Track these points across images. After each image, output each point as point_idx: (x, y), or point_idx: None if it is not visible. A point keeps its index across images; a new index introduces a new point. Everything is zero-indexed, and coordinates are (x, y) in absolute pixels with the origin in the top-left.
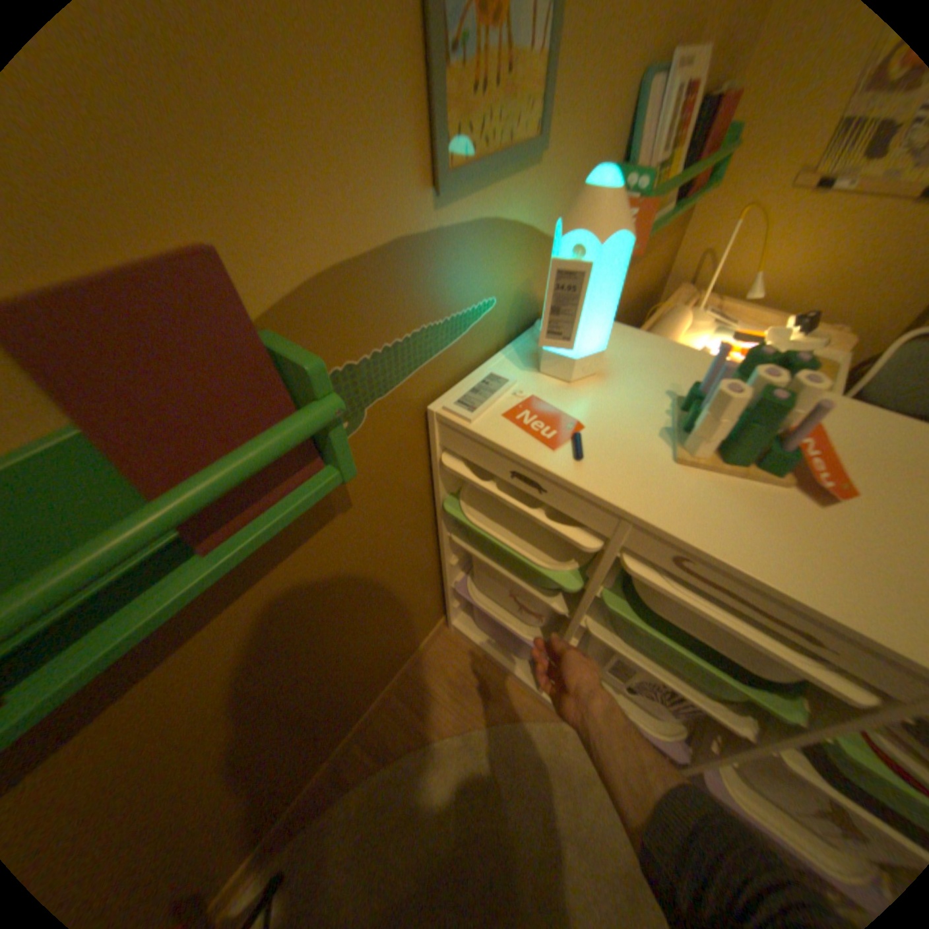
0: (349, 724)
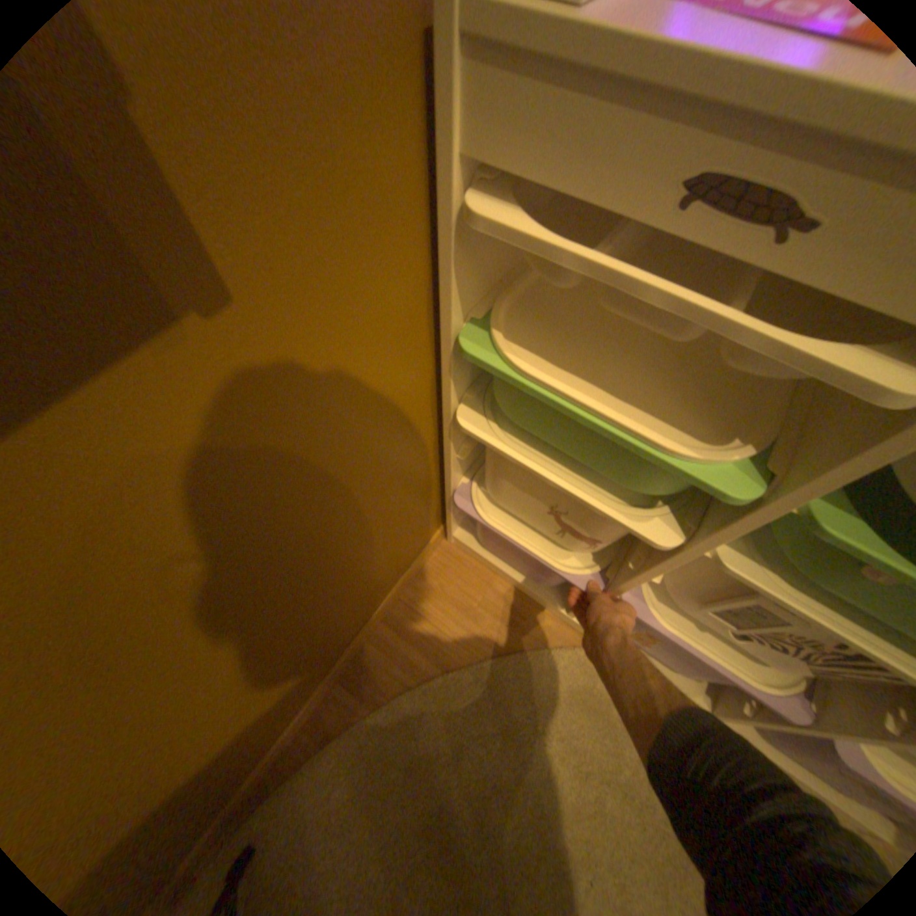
0: (324, 668)
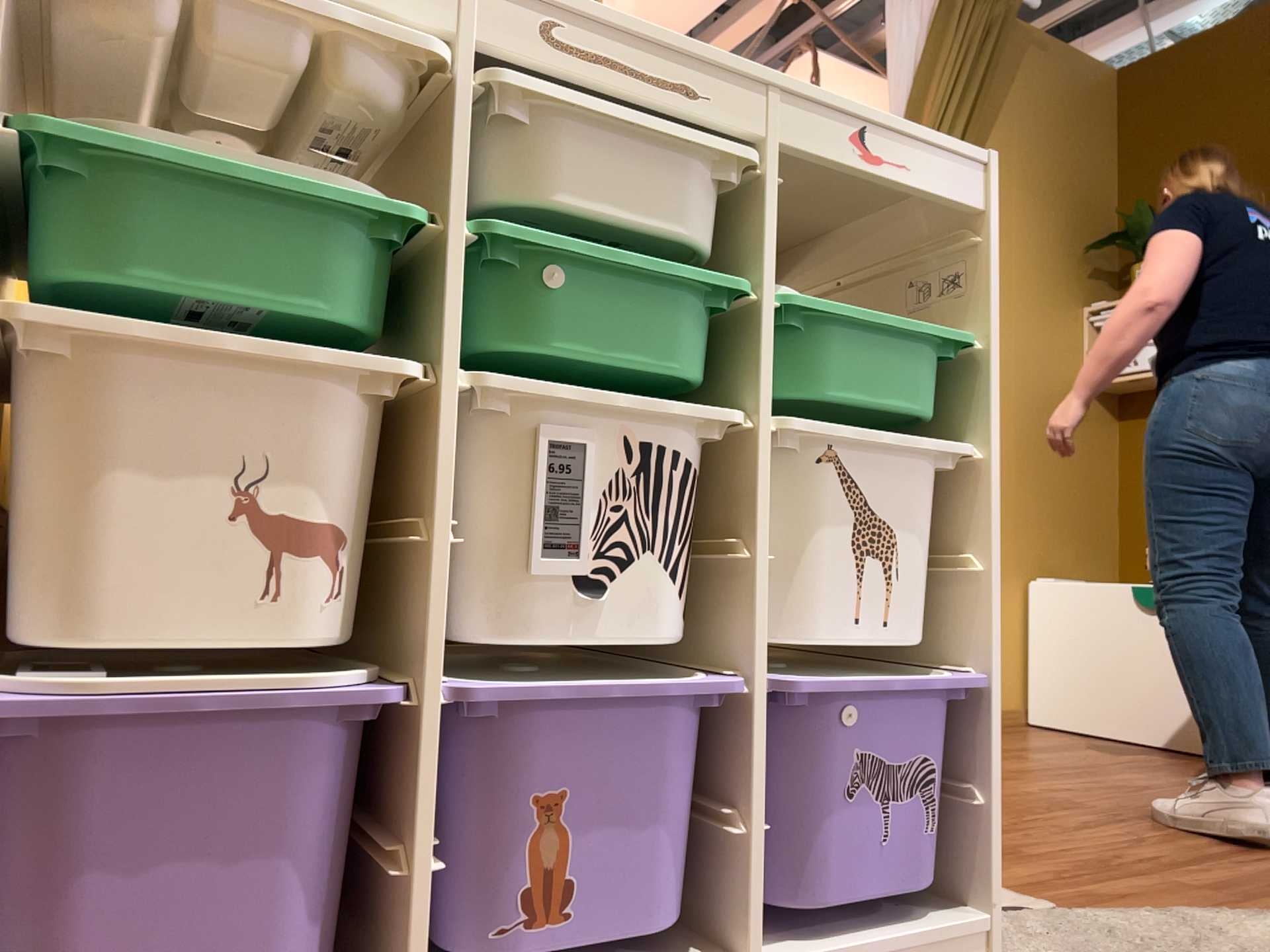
0: None
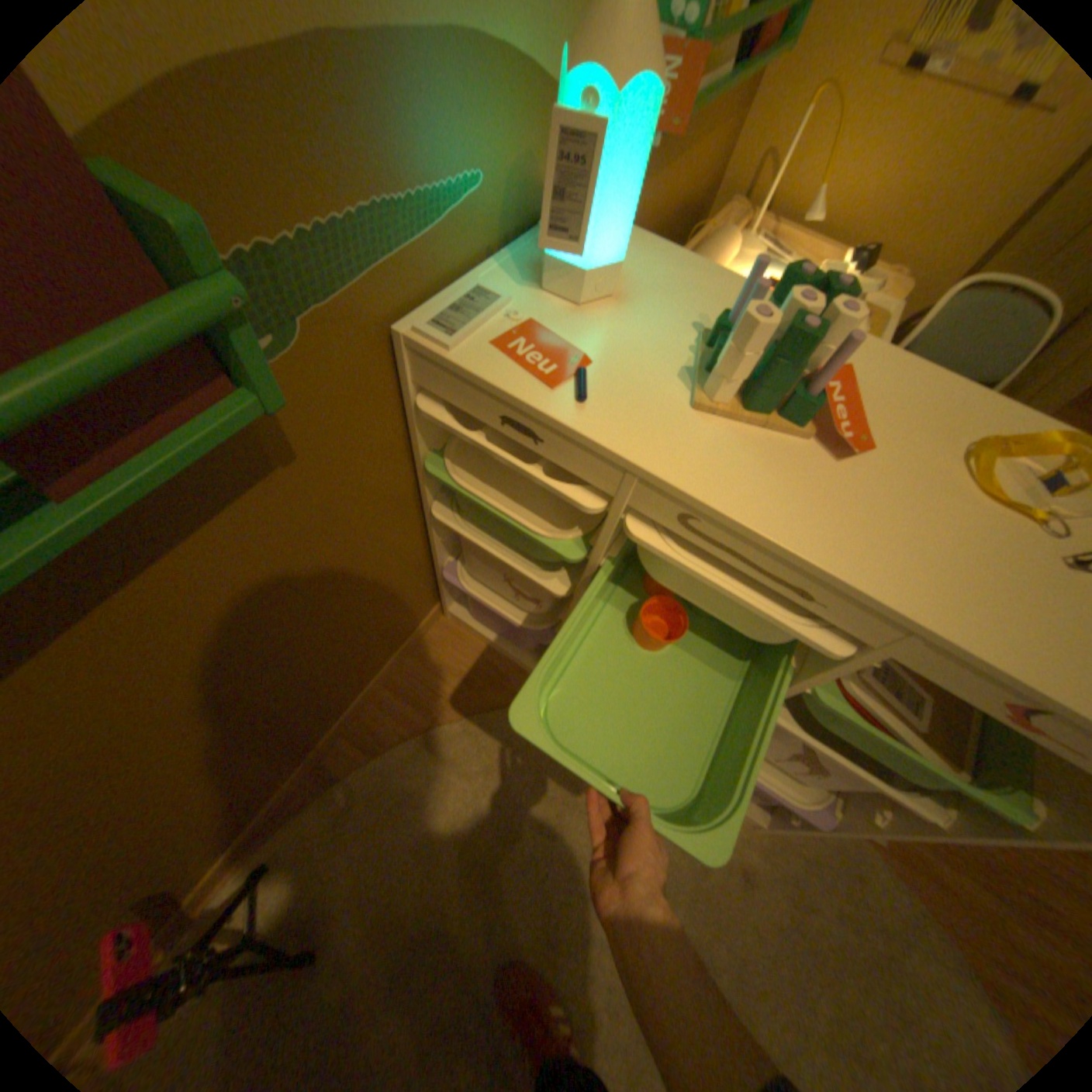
0: (329, 719)
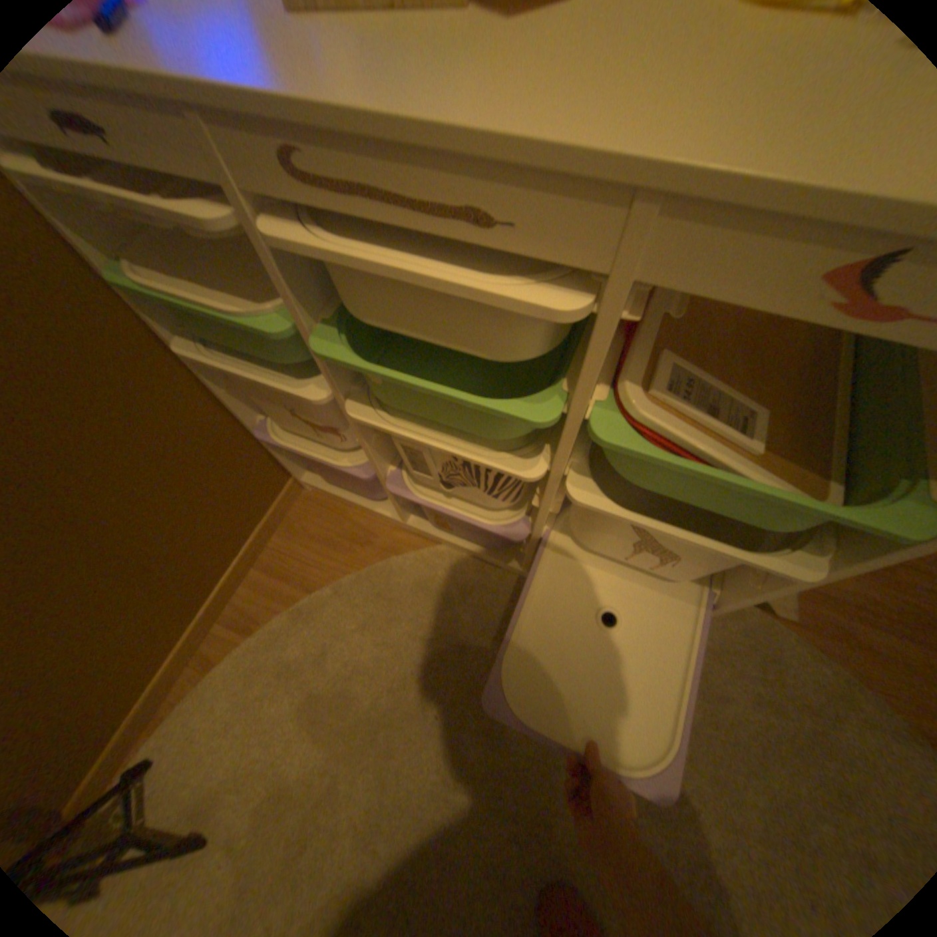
0: (187, 607)
